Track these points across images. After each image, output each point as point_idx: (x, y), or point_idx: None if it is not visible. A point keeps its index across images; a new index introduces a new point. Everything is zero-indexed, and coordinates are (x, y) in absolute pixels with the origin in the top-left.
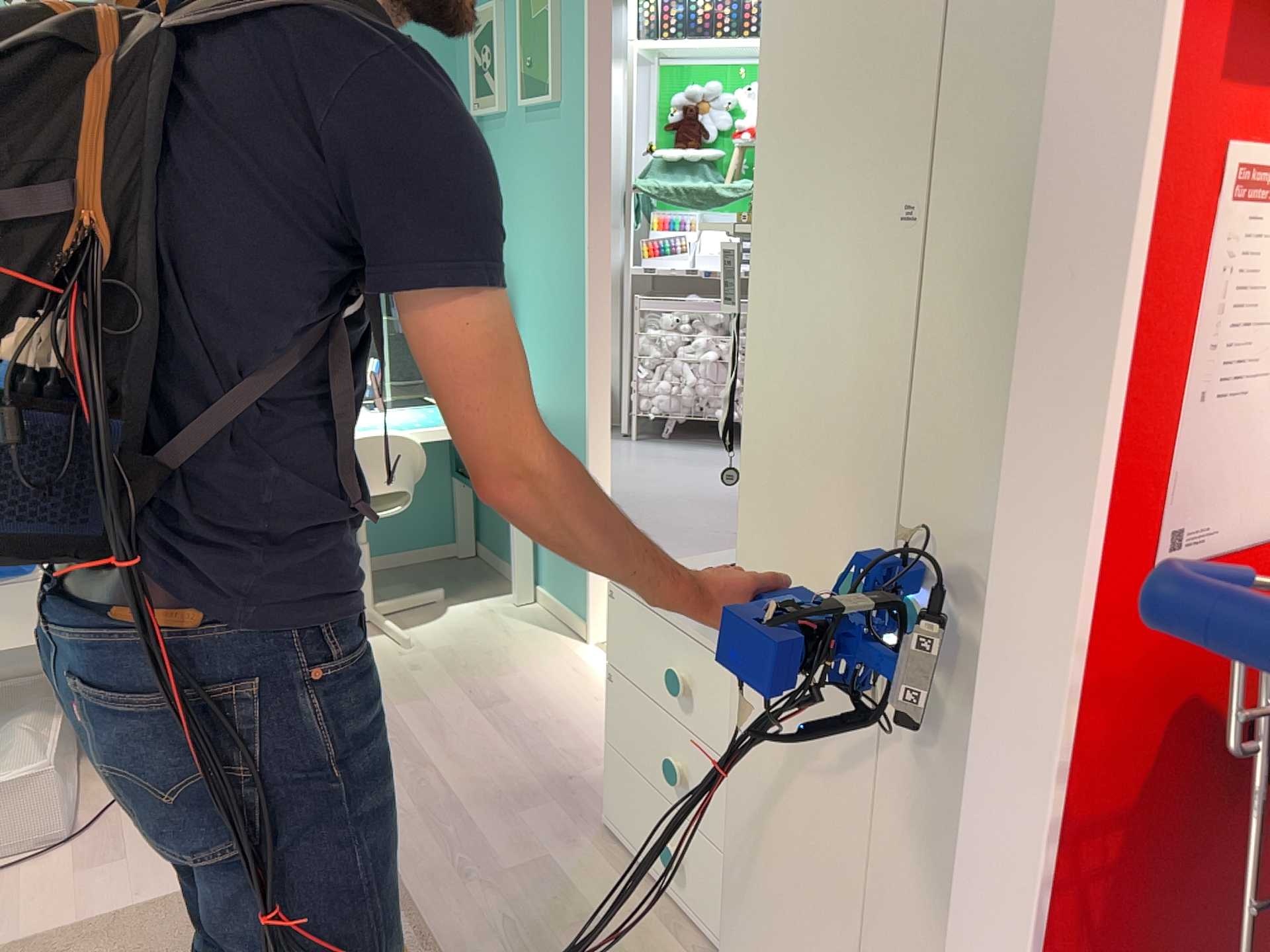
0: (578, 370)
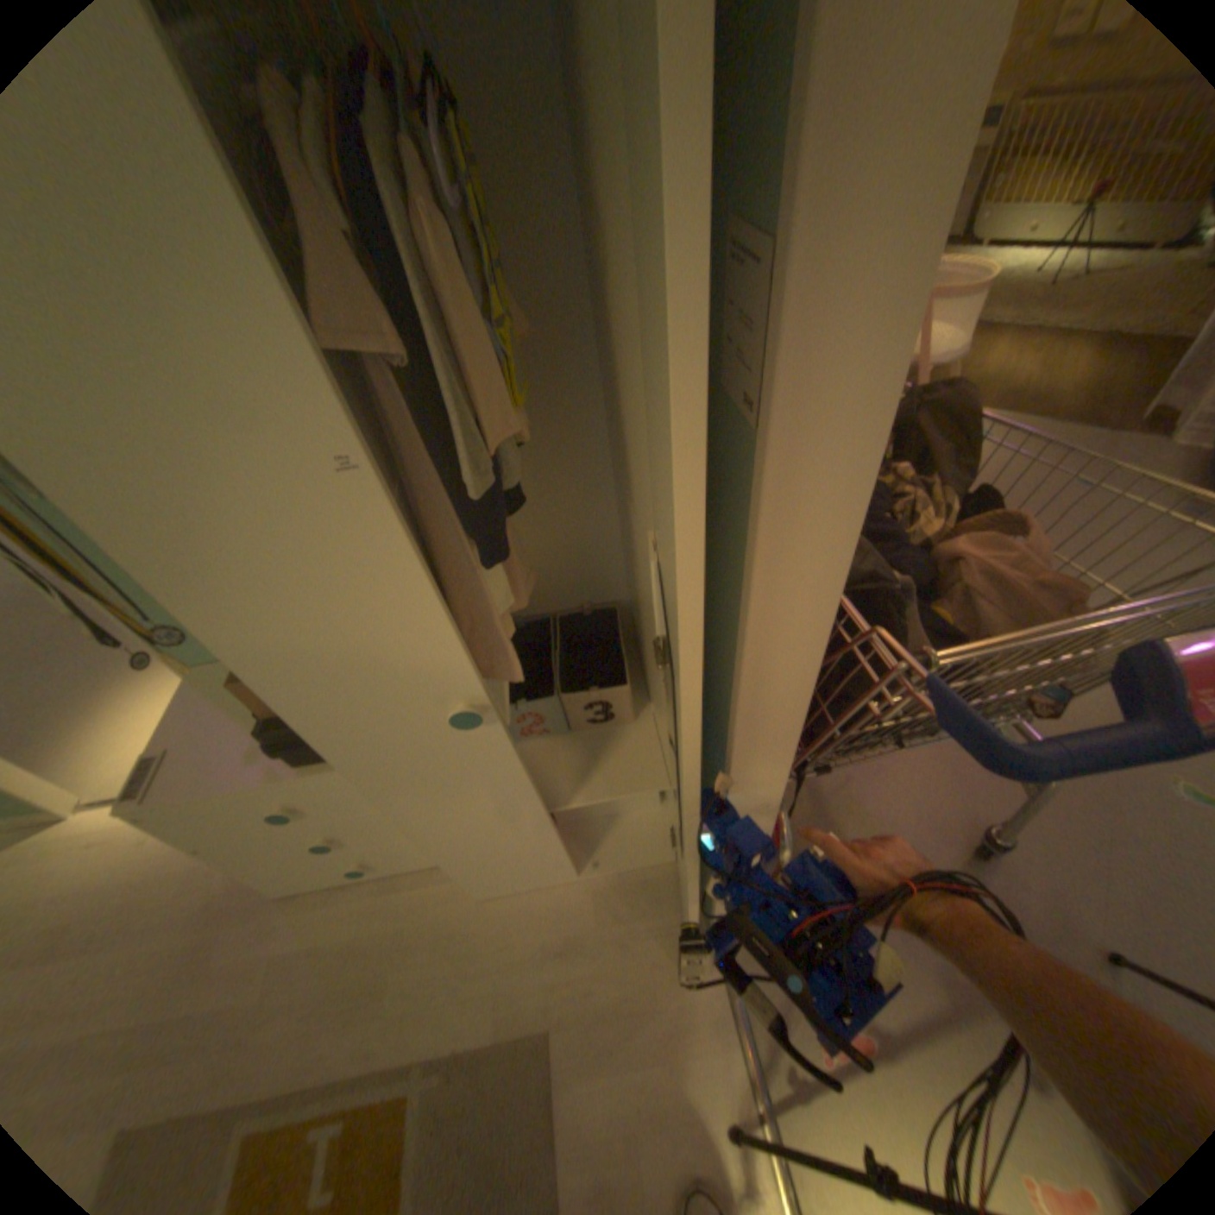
0: None
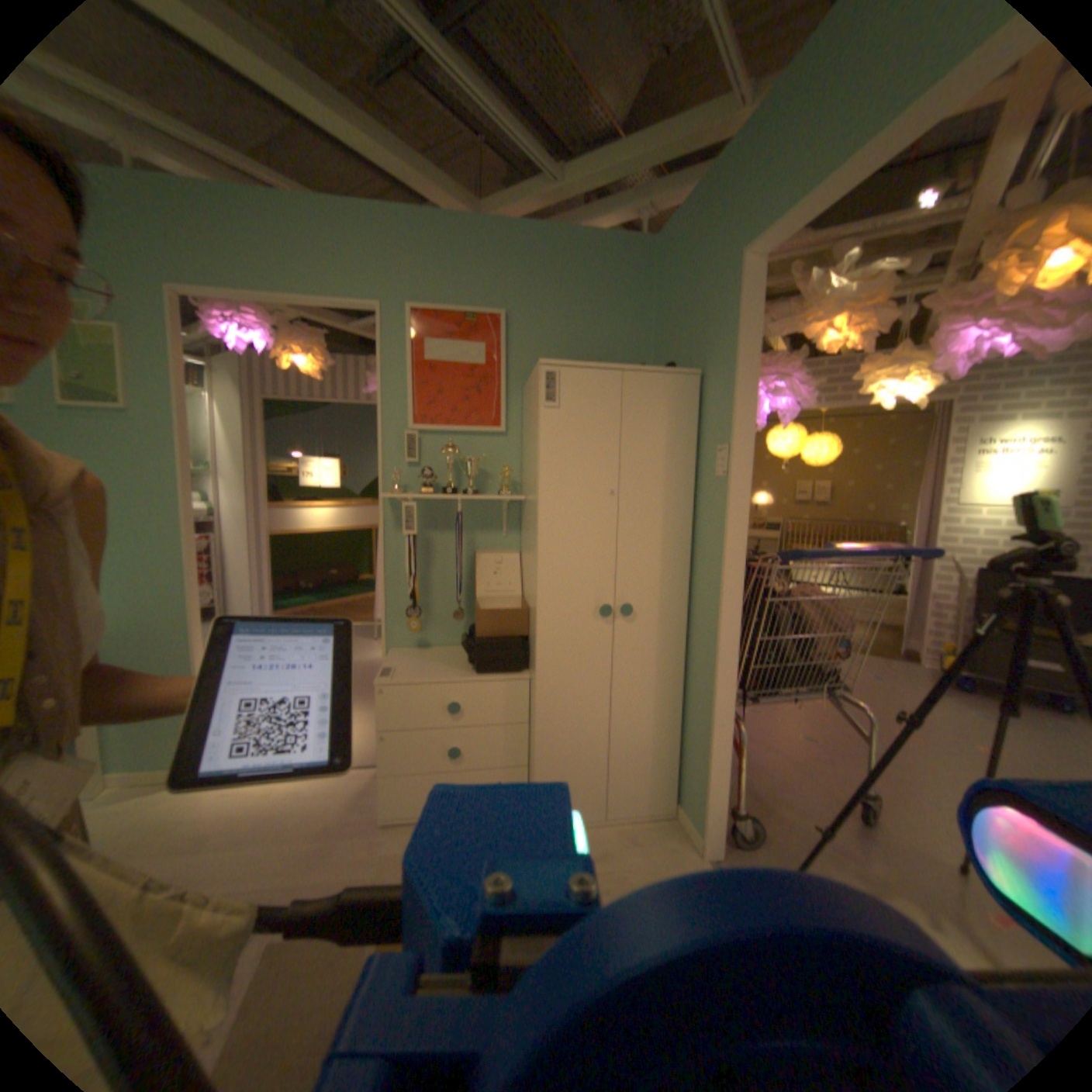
0: (170, 595)
